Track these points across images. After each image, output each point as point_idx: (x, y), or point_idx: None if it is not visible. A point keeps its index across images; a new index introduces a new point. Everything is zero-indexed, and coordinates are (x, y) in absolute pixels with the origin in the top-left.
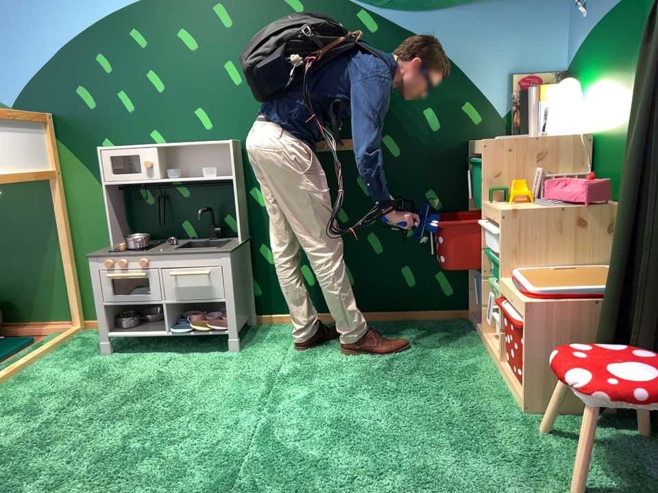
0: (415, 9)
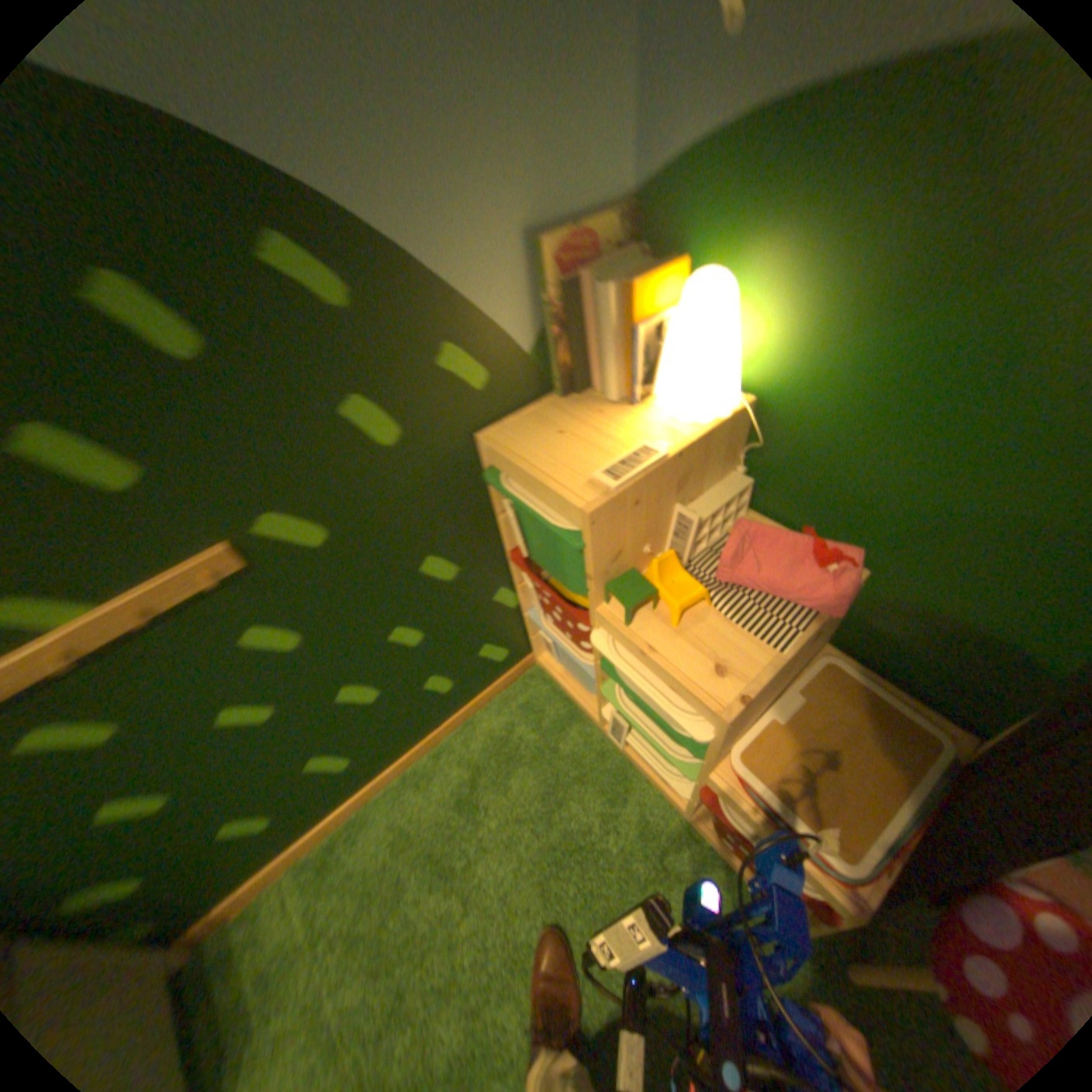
0: None
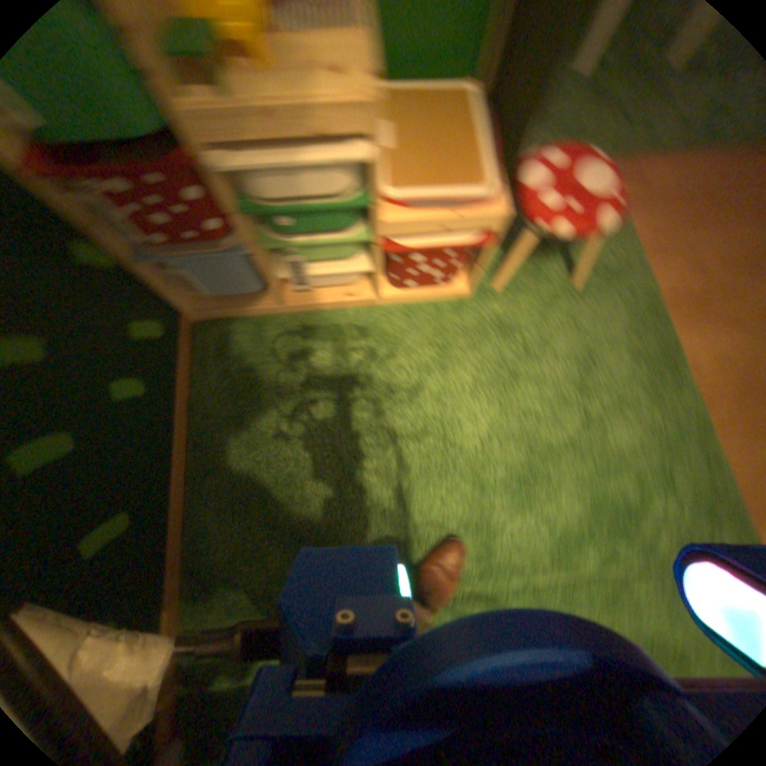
0: None
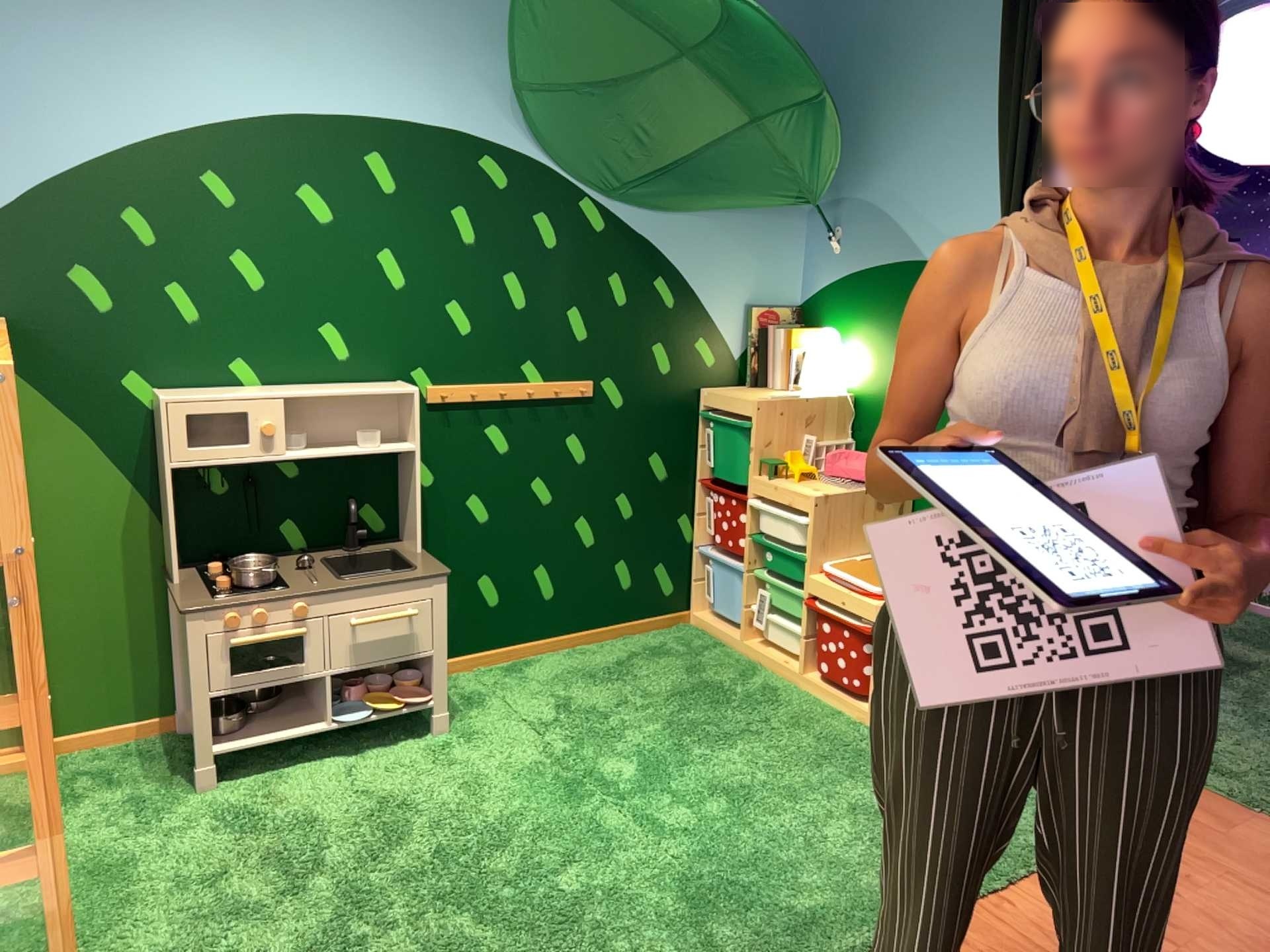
0: (651, 213)
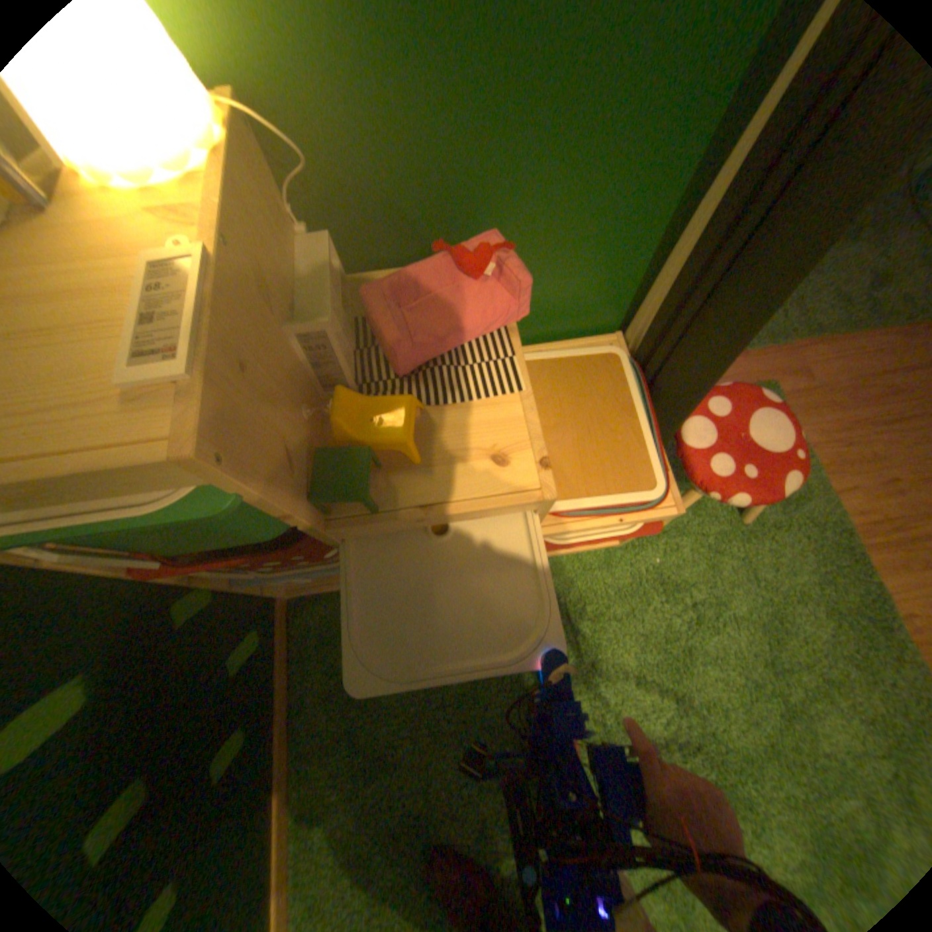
0: None
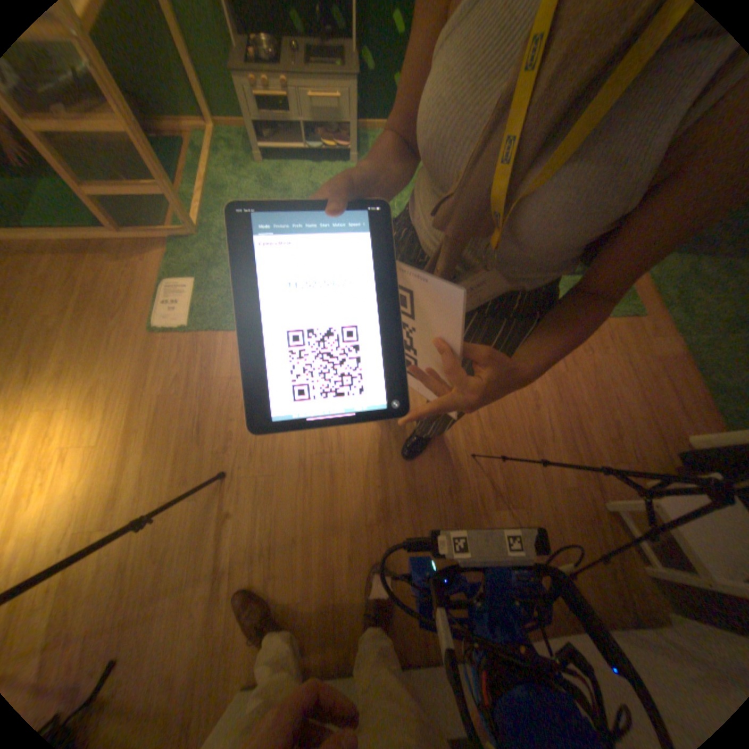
0: None
